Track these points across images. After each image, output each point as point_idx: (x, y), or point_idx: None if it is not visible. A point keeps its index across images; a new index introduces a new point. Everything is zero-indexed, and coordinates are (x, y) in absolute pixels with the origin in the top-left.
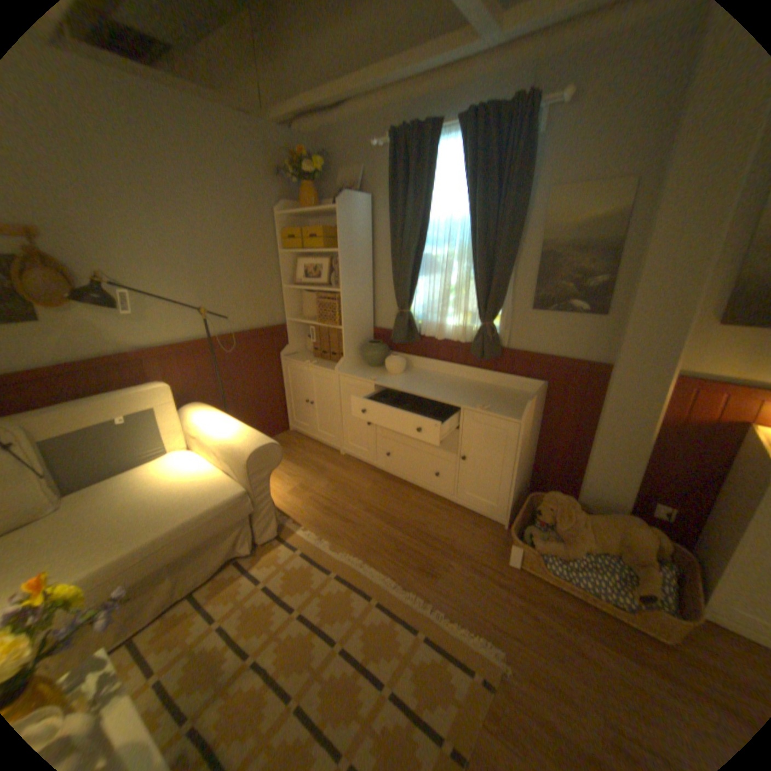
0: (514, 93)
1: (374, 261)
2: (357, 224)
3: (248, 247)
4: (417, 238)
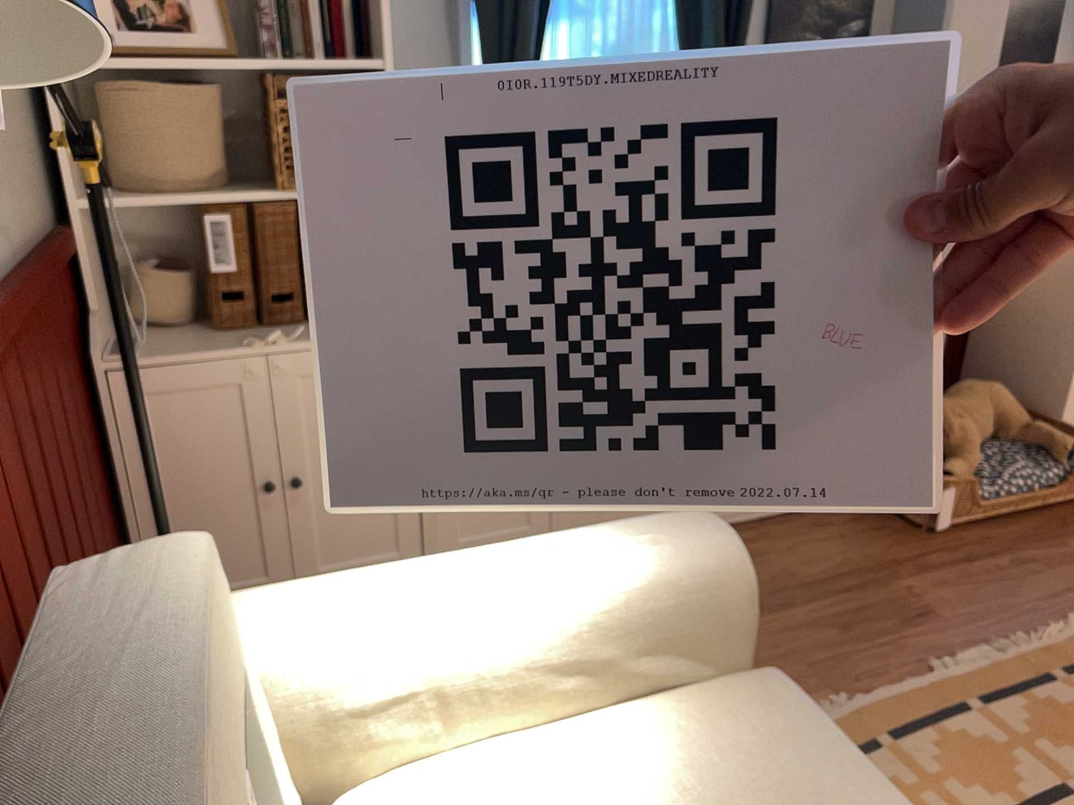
0: None
1: None
2: None
3: None
4: None
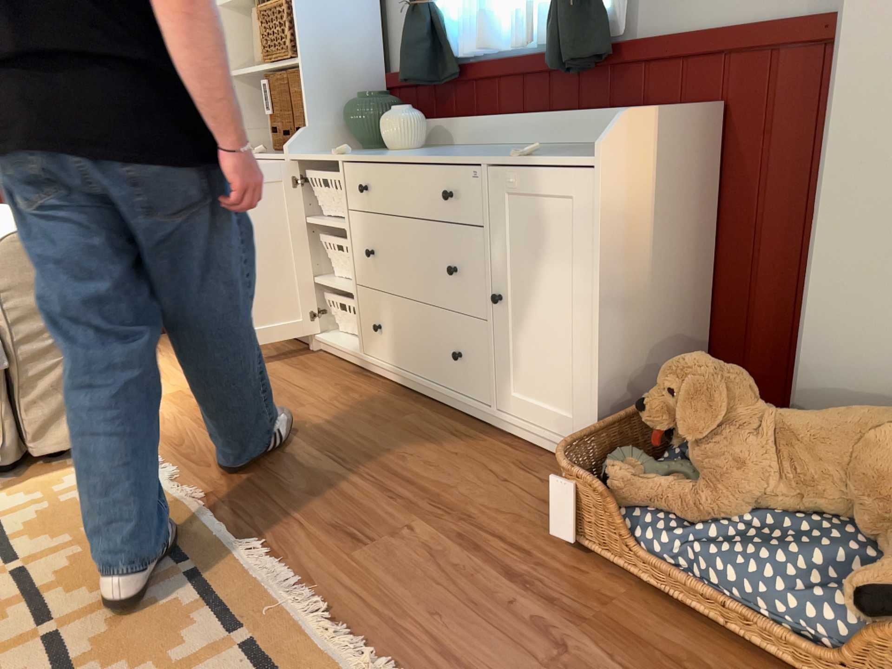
0: None
1: None
2: None
3: None
4: None
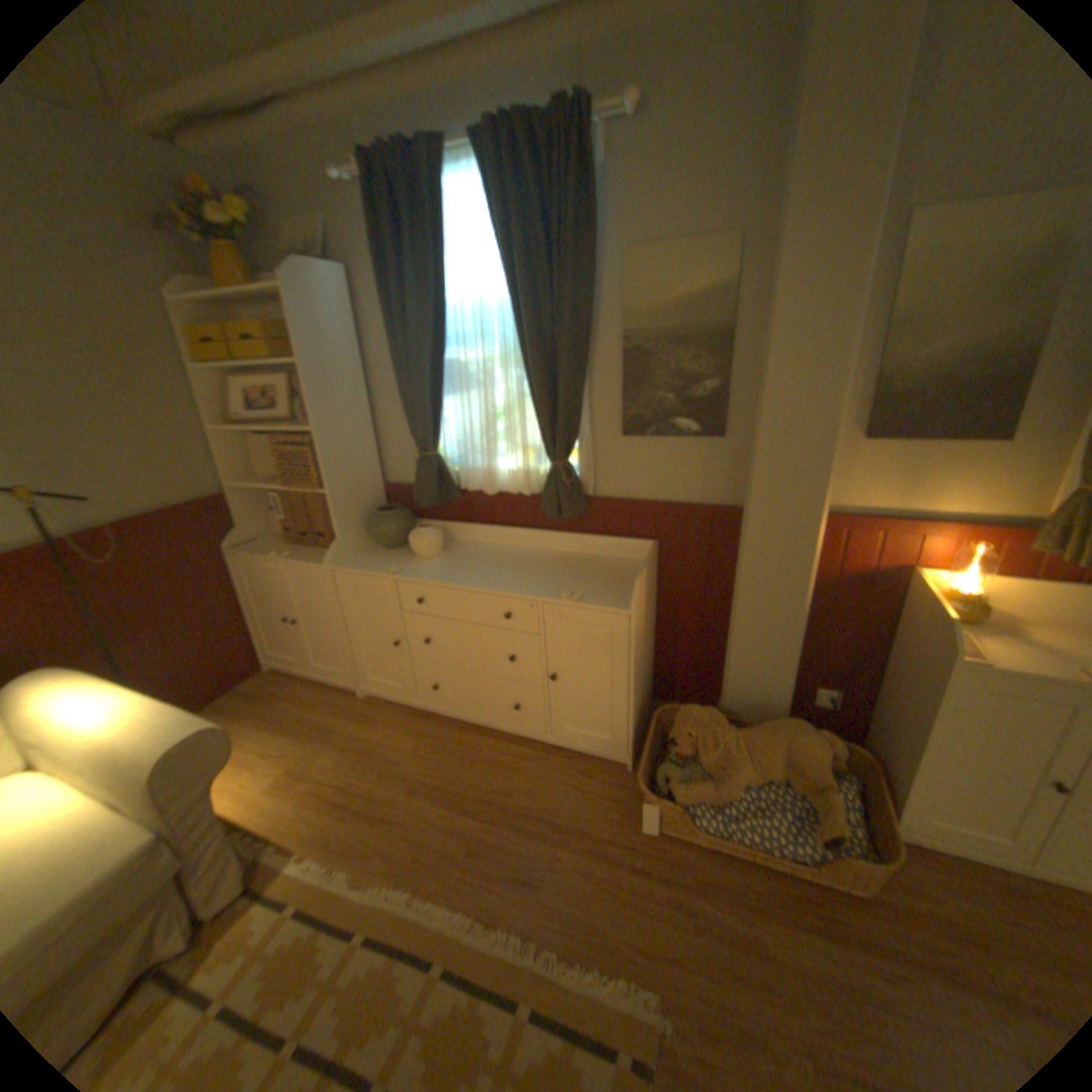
0: (550, 98)
1: (367, 375)
2: (325, 314)
3: (116, 361)
4: (430, 334)
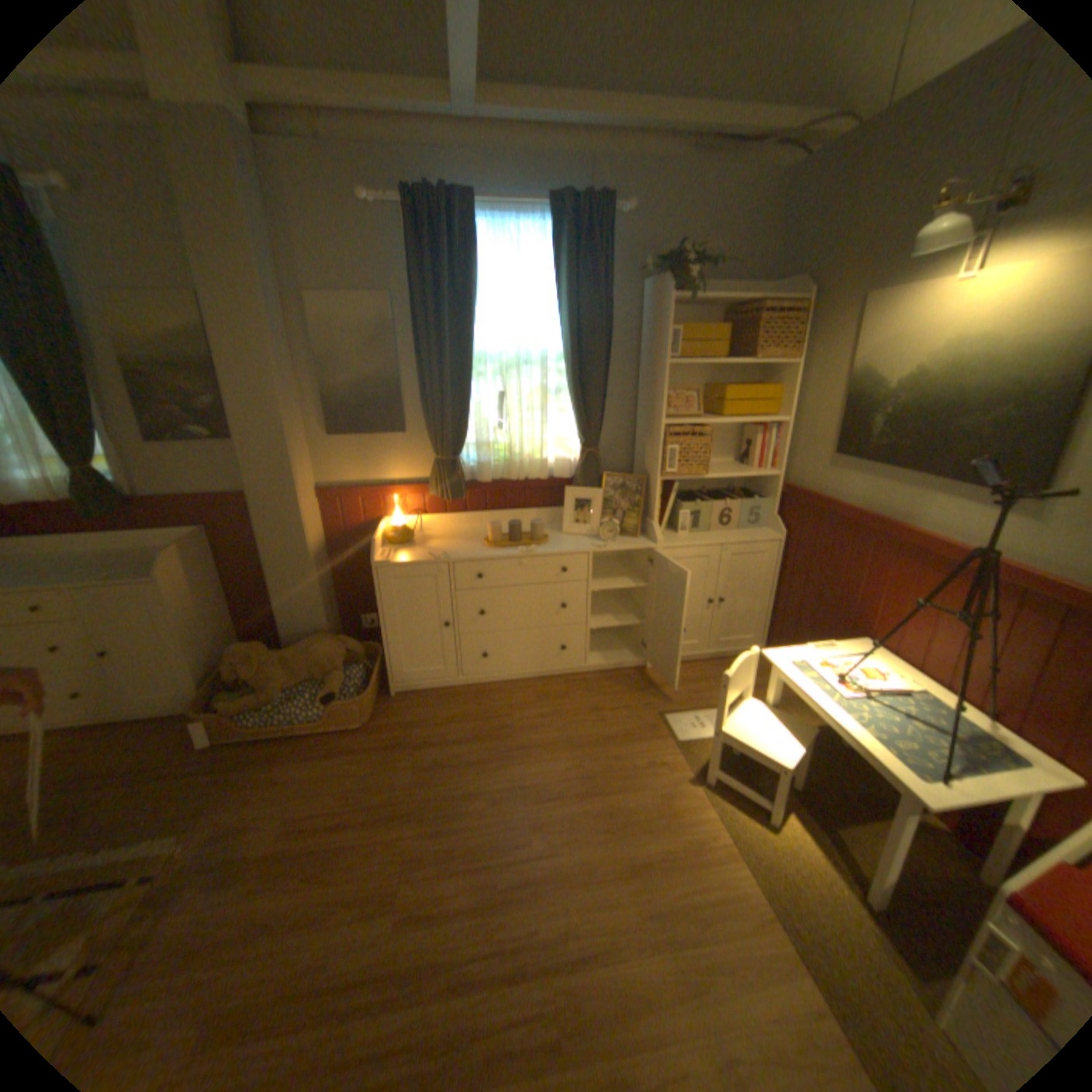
0: None
1: None
2: None
3: None
4: None
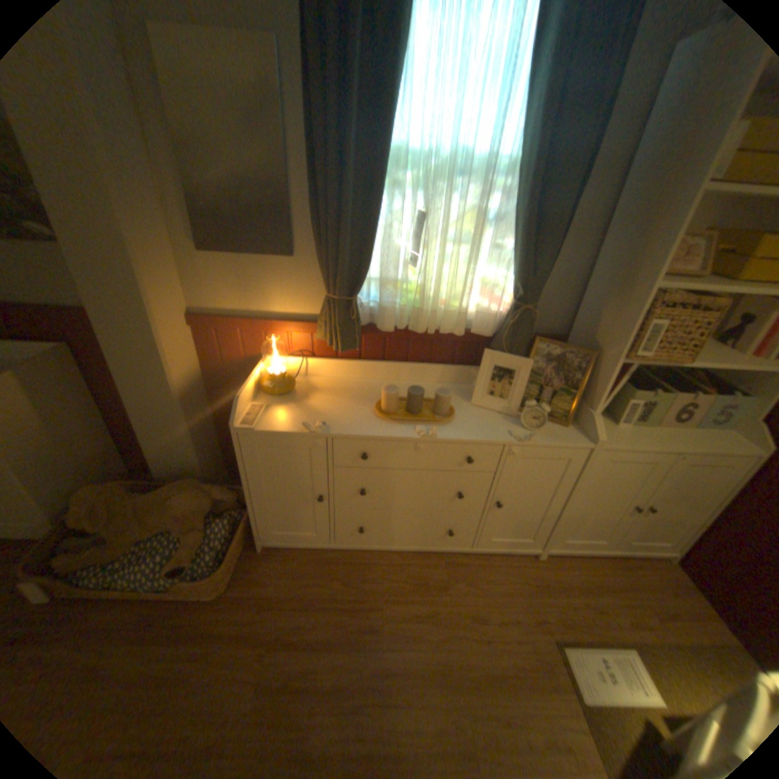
0: None
1: None
2: None
3: None
4: None
